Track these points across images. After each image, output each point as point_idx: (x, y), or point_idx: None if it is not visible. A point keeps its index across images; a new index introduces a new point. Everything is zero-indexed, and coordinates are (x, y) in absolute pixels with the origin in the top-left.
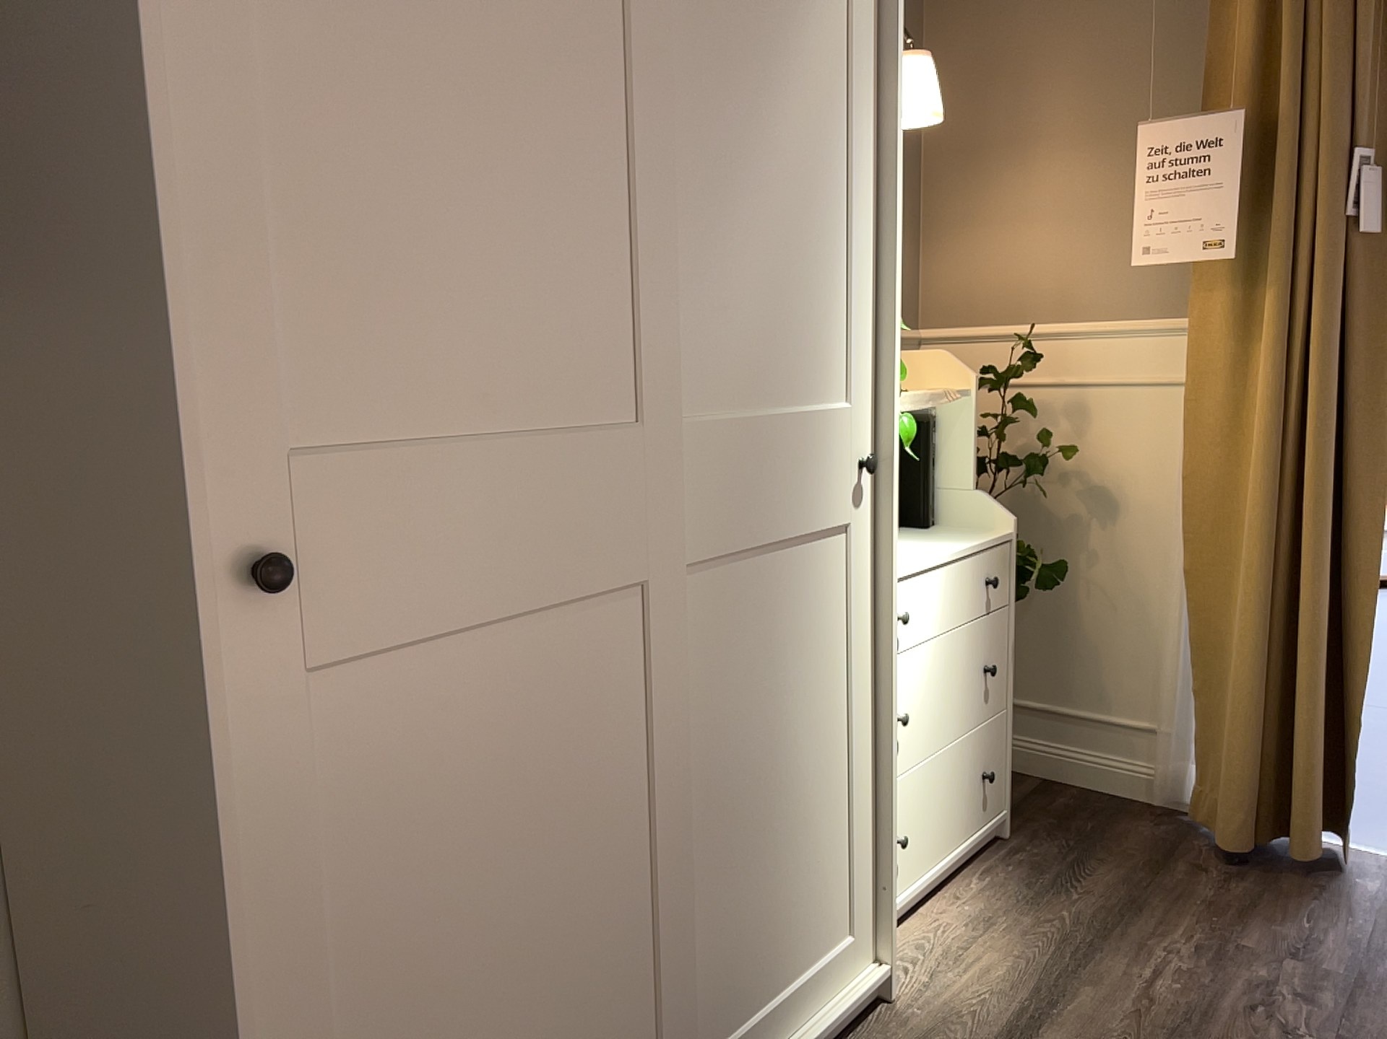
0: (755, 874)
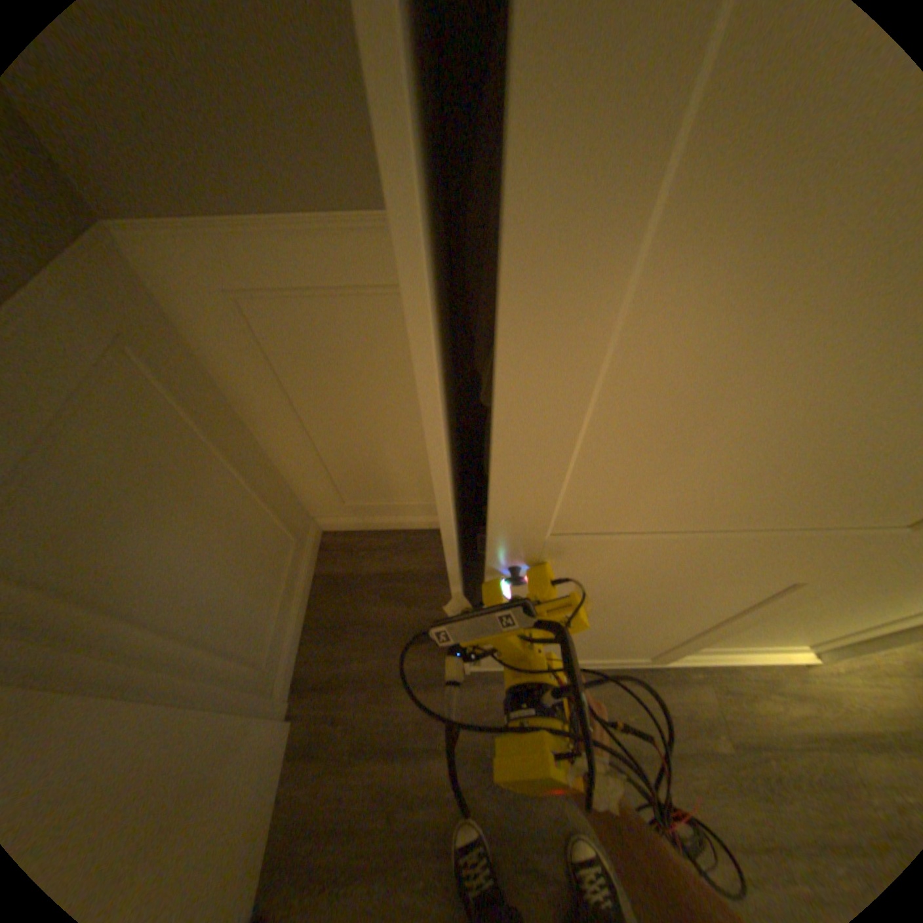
0: (760, 631)
